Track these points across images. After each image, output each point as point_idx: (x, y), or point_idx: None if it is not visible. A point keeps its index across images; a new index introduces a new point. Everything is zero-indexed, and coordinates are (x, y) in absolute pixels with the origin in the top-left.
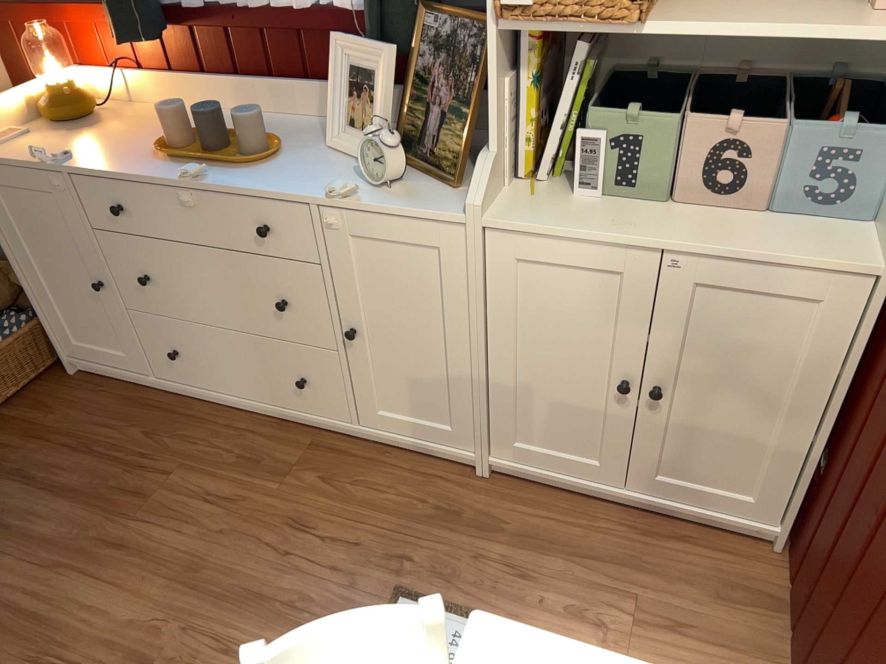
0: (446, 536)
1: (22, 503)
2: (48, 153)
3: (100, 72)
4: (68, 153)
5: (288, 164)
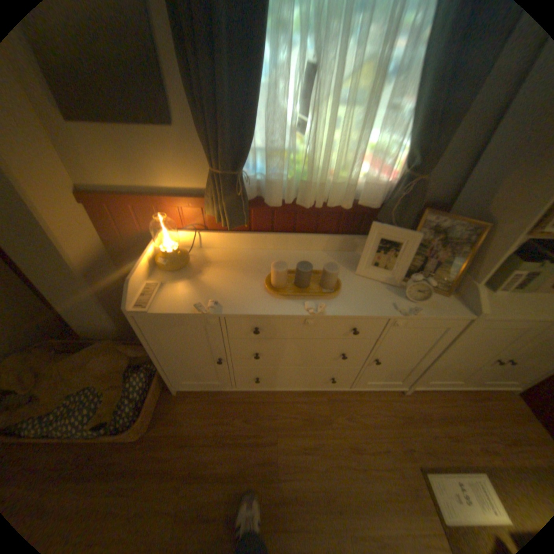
0: (416, 432)
1: (206, 497)
2: (197, 303)
3: (185, 235)
4: (216, 302)
5: (351, 291)
